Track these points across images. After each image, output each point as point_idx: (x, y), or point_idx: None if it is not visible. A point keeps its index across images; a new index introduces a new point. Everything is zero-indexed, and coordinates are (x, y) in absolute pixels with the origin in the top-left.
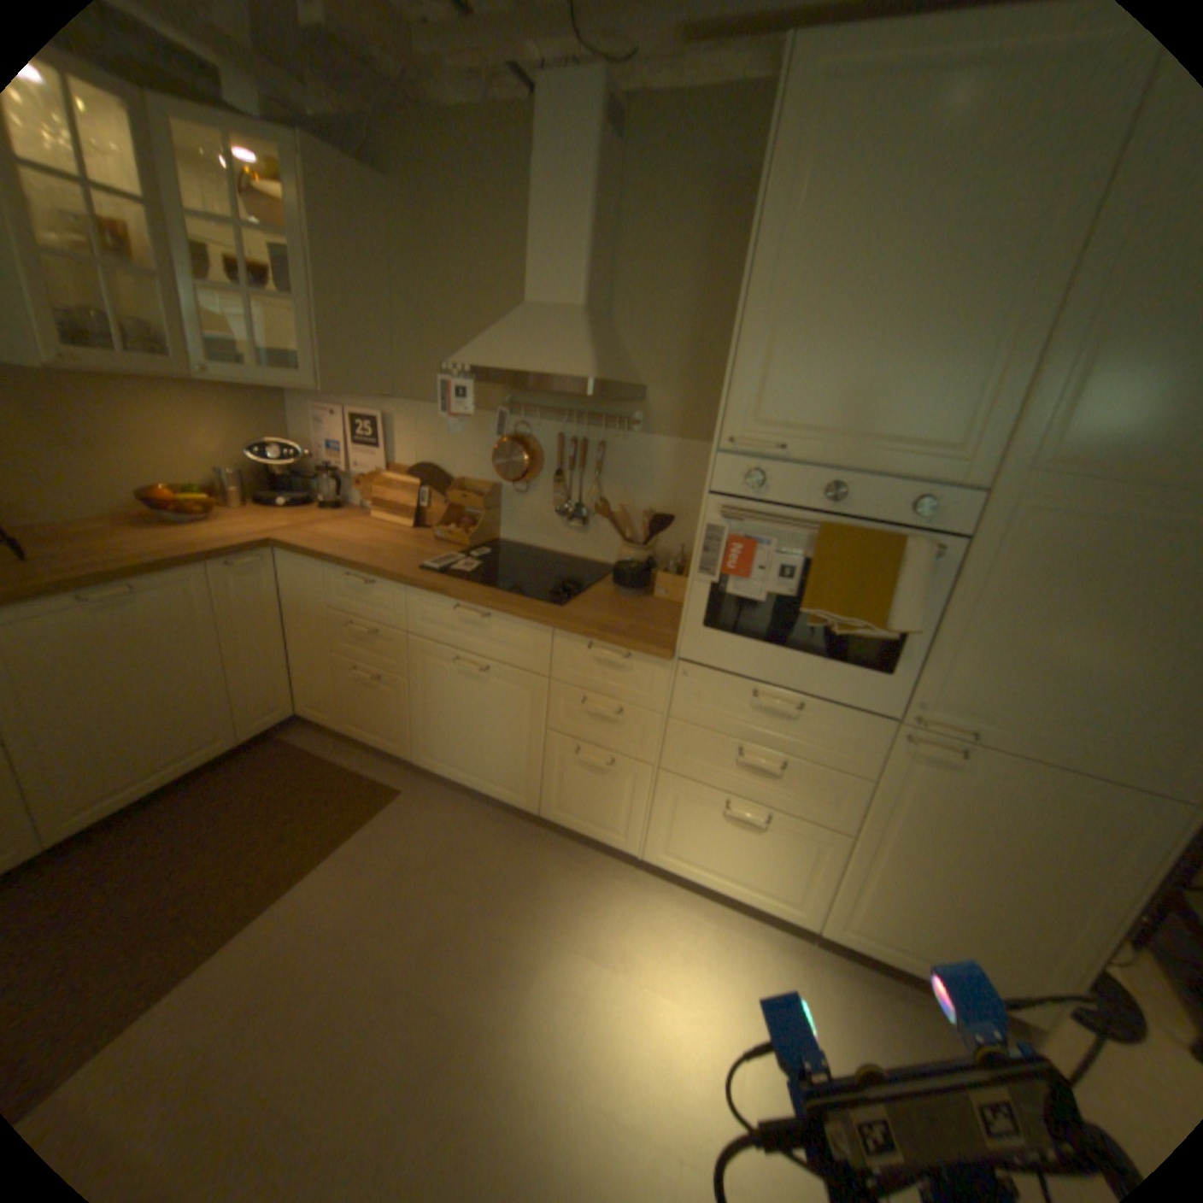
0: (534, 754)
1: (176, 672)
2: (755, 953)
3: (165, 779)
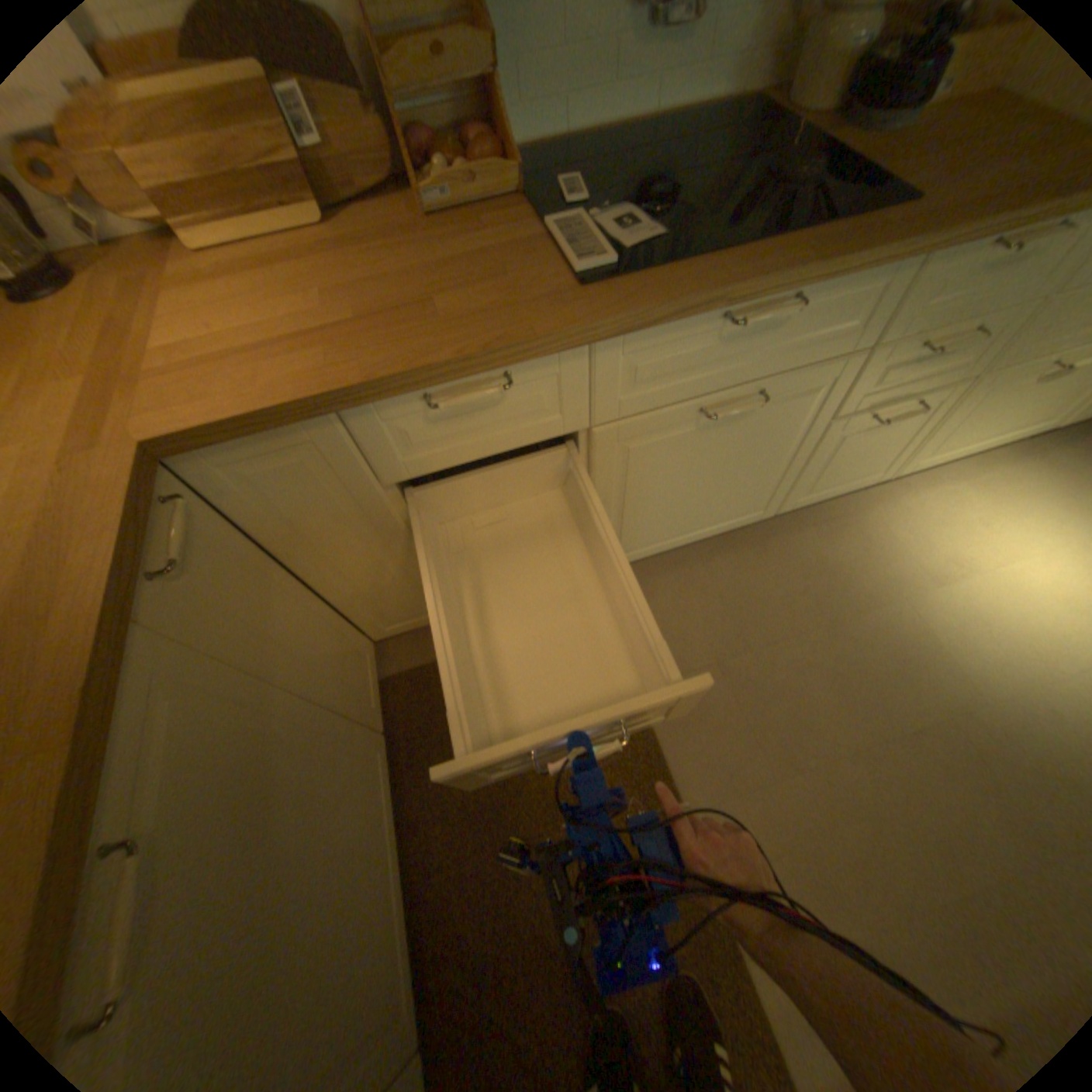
0: (798, 459)
1: (294, 786)
2: (1006, 478)
3: (390, 850)
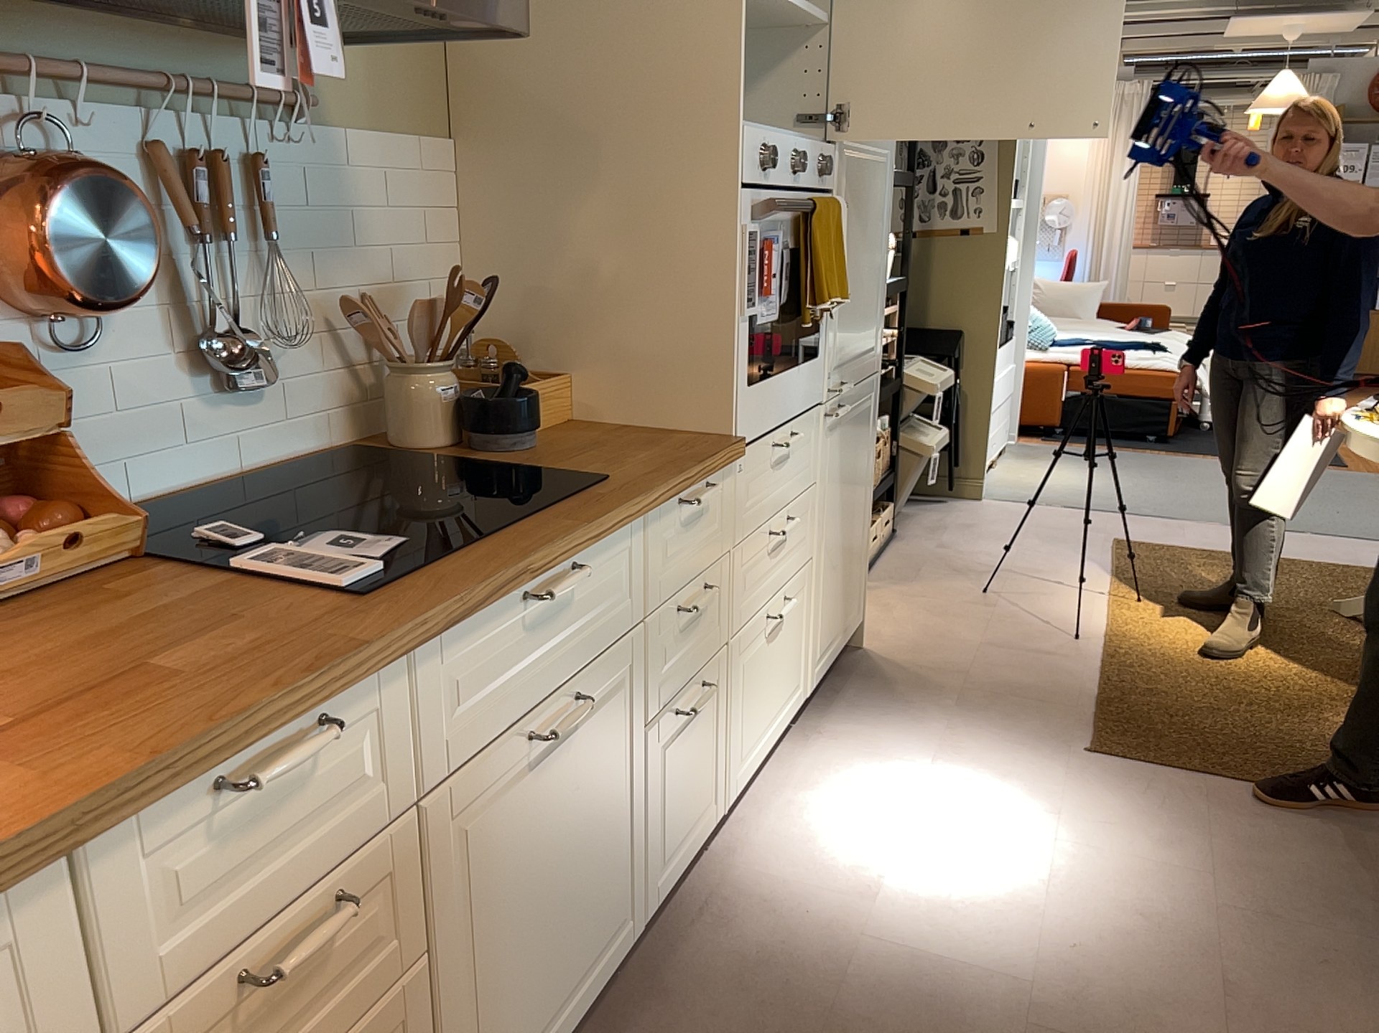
0: (636, 799)
1: None
2: (813, 764)
3: None
